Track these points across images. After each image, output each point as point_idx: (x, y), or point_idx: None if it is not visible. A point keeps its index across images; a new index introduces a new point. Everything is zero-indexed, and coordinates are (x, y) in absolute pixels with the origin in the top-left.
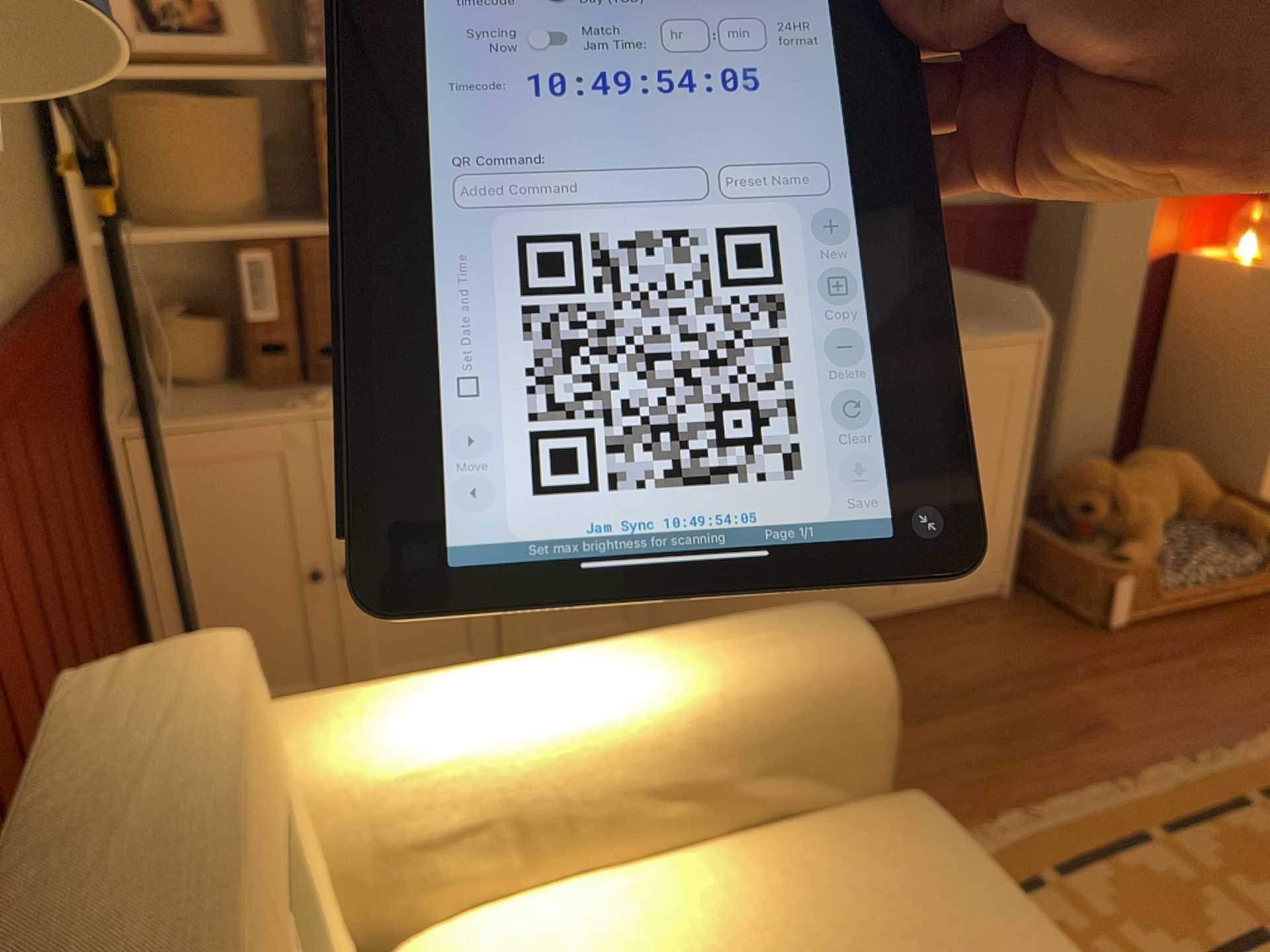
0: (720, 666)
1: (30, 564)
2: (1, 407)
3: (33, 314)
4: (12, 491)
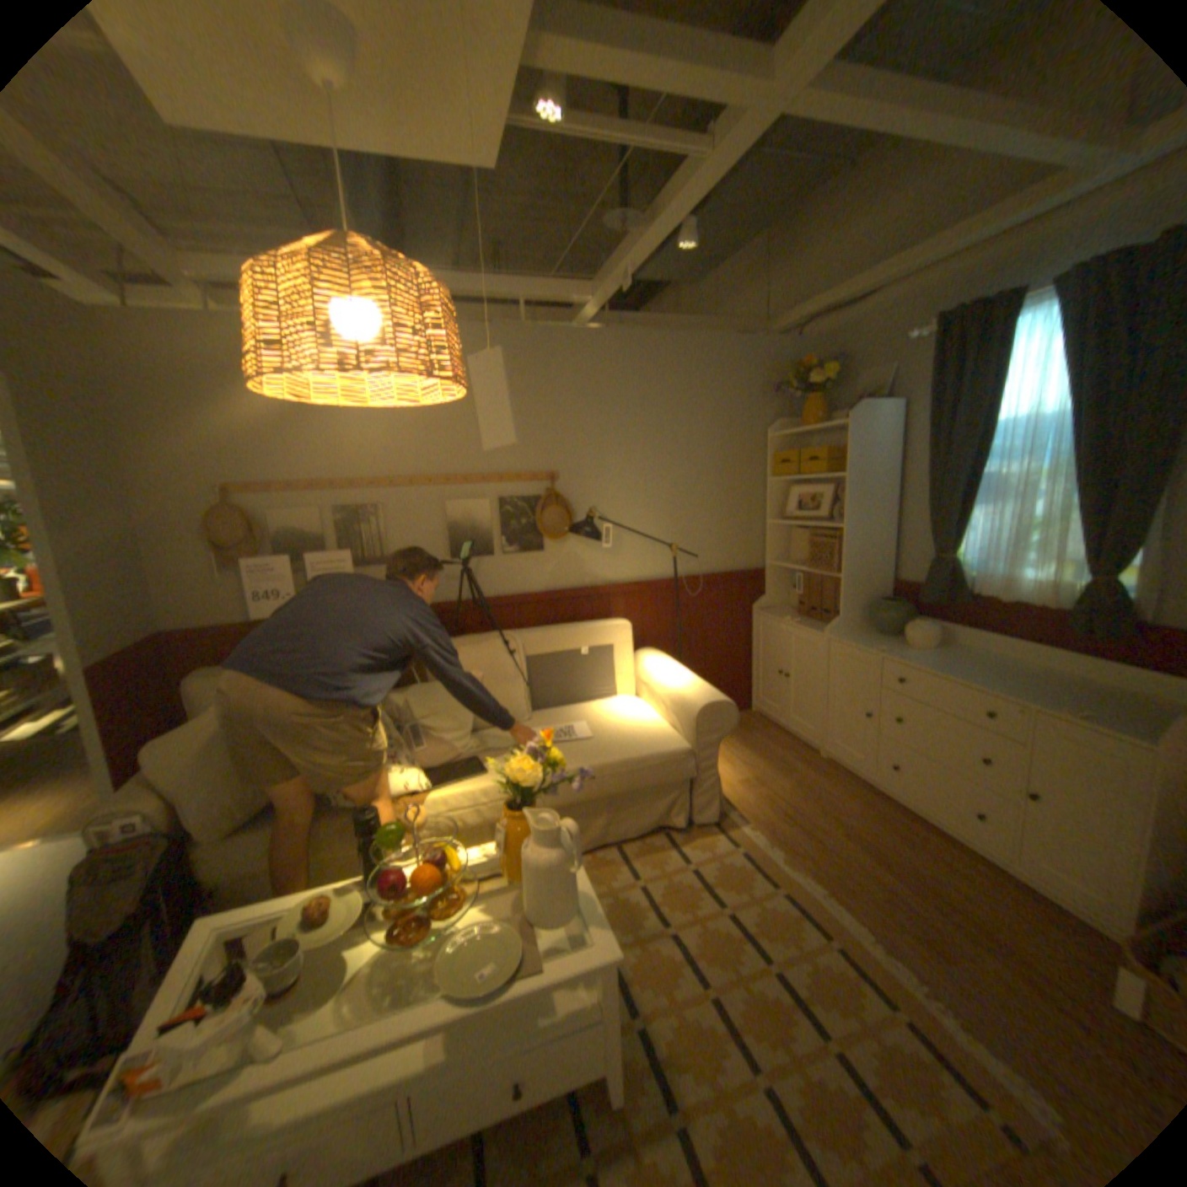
0: (686, 687)
1: (678, 619)
2: (684, 589)
3: (713, 574)
4: (678, 604)
